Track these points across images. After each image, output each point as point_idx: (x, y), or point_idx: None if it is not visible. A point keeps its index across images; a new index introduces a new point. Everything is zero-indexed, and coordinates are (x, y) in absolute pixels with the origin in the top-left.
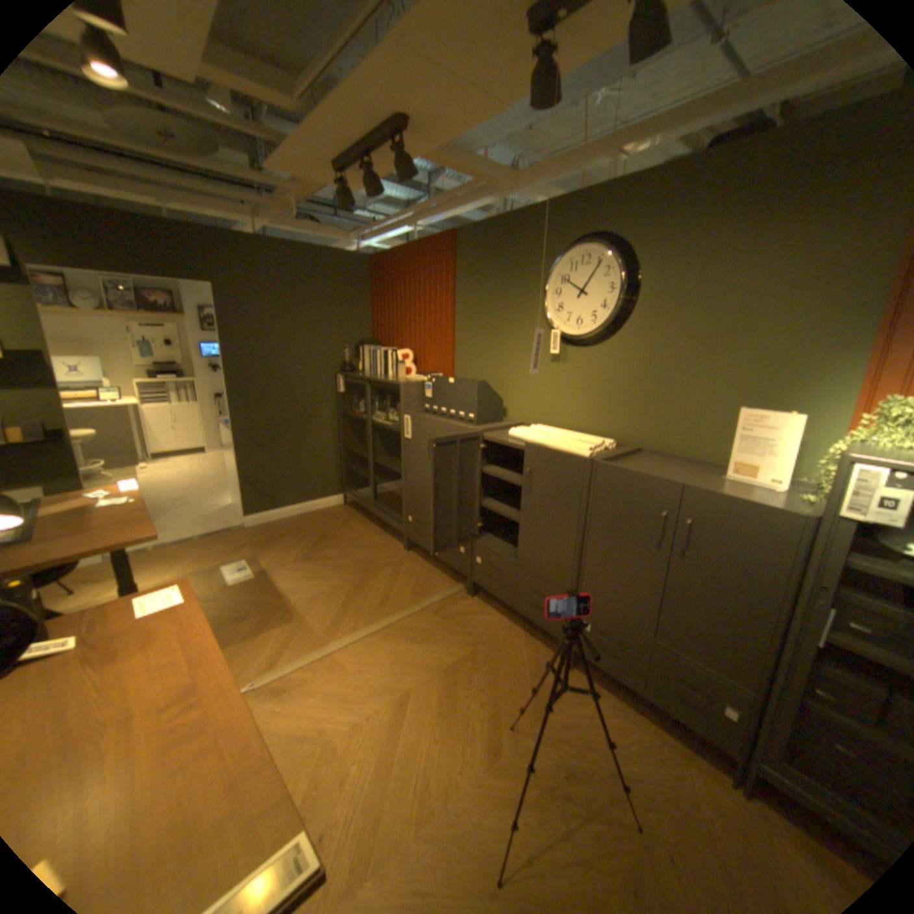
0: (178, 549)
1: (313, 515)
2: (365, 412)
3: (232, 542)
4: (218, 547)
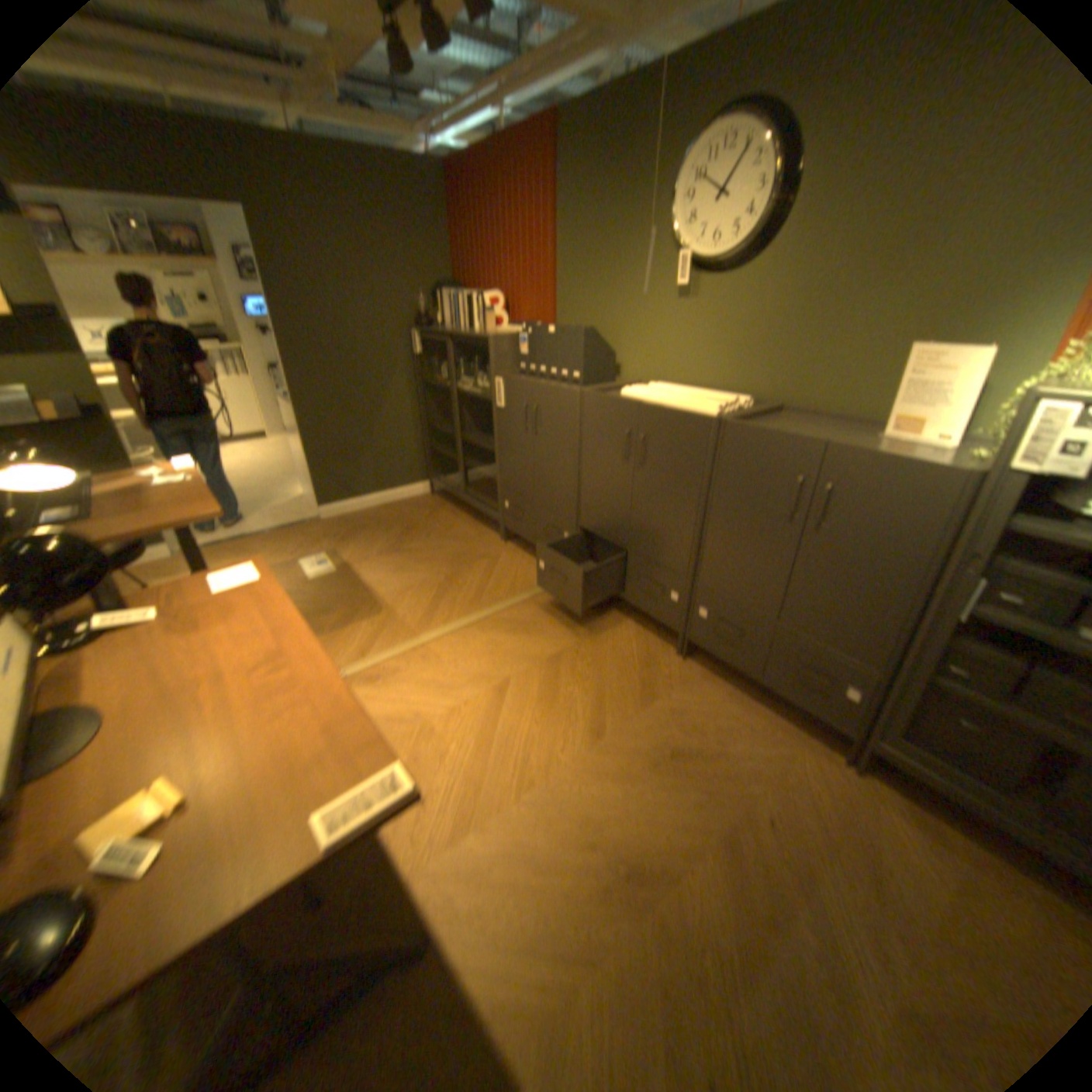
0: (248, 540)
1: (395, 504)
2: (448, 376)
3: (307, 532)
4: (292, 538)
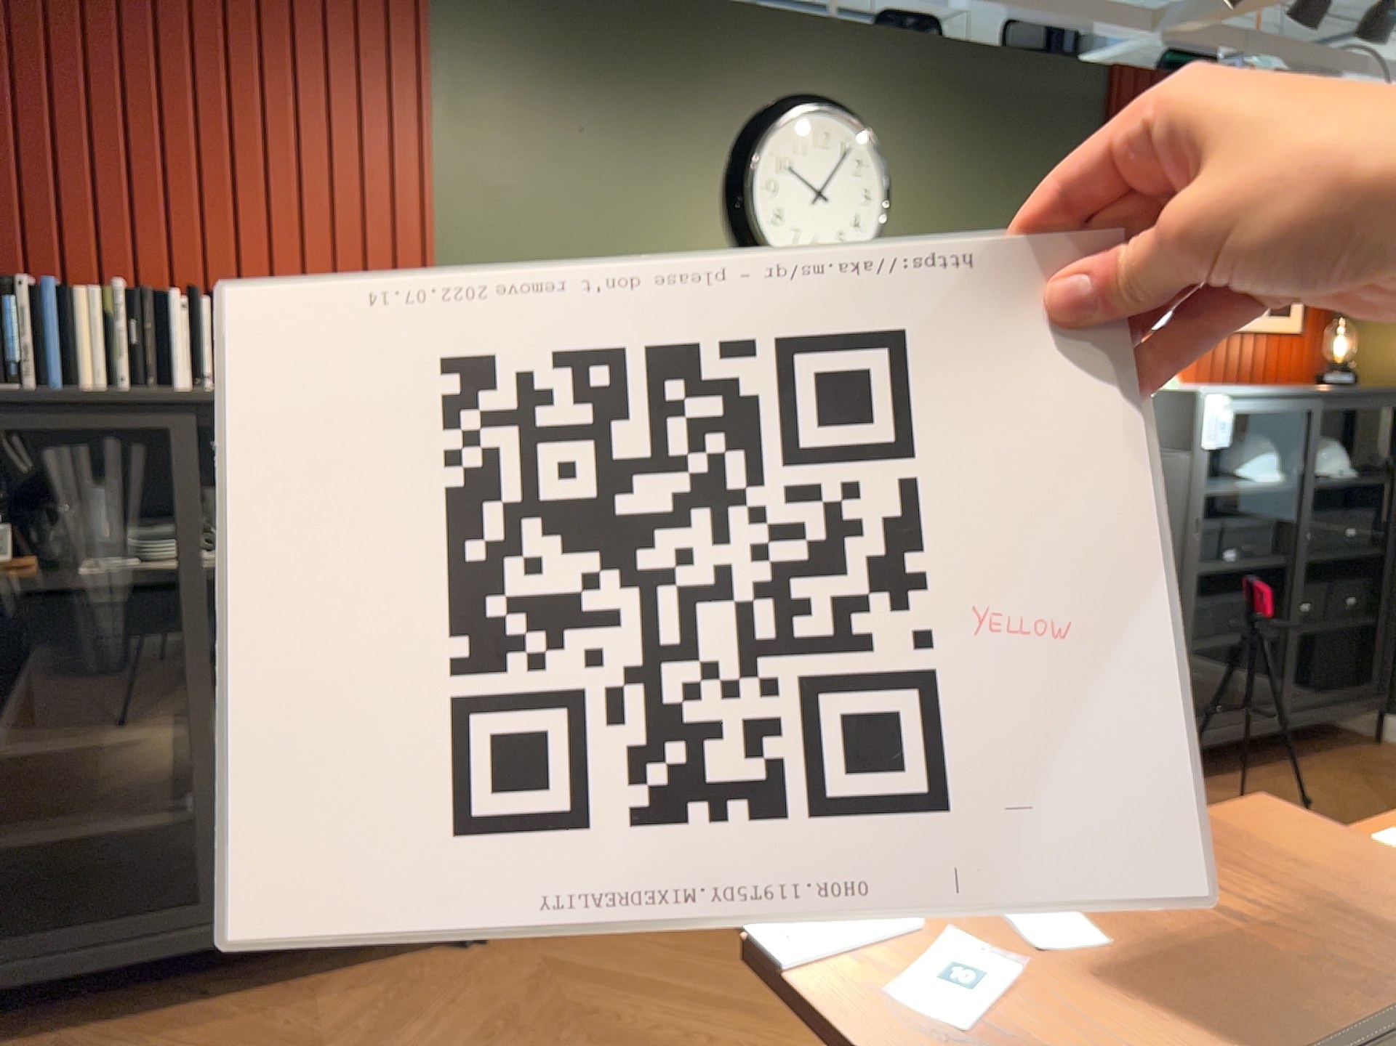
0: None
1: None
2: (6, 560)
3: None
4: None
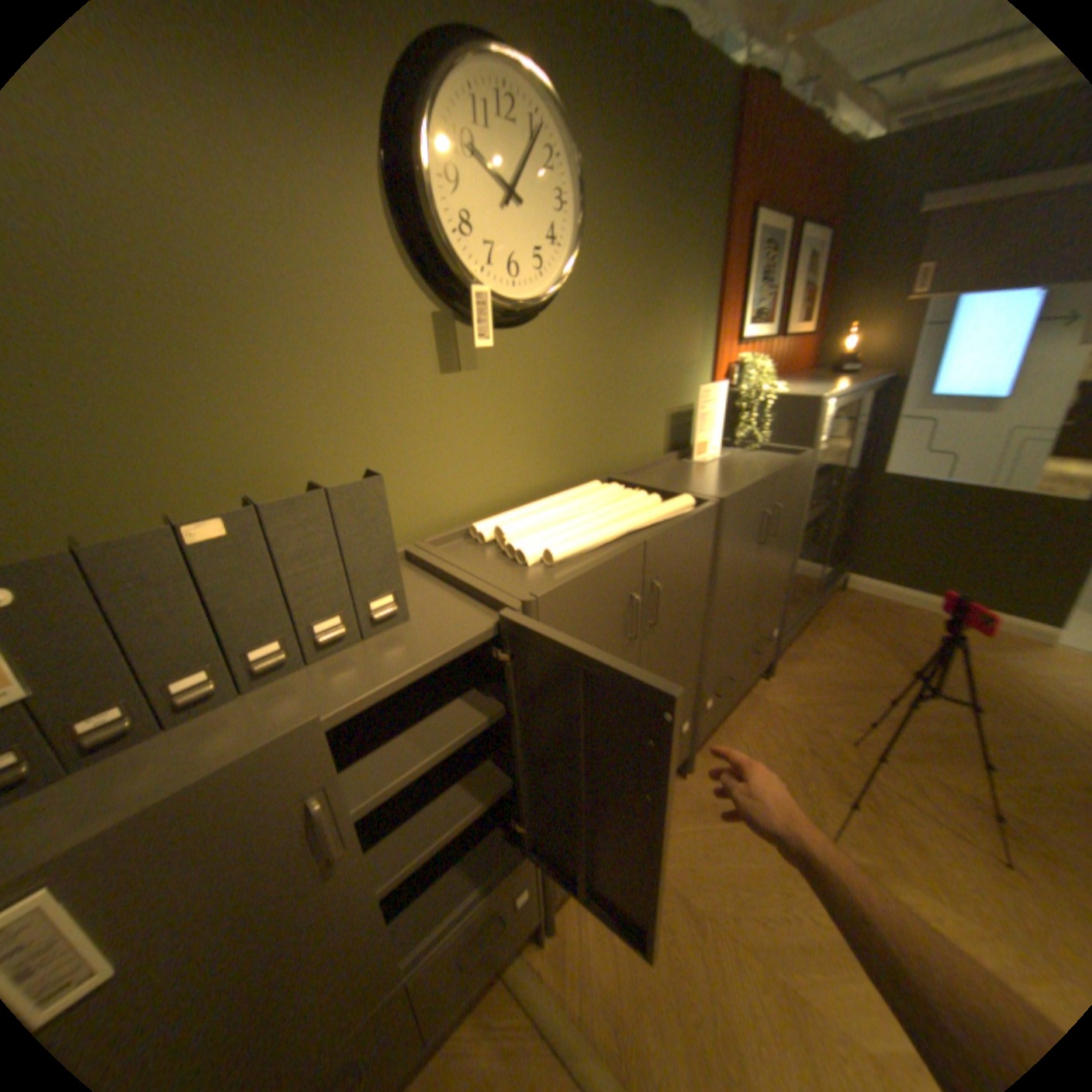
0: None
1: None
2: None
3: None
4: None
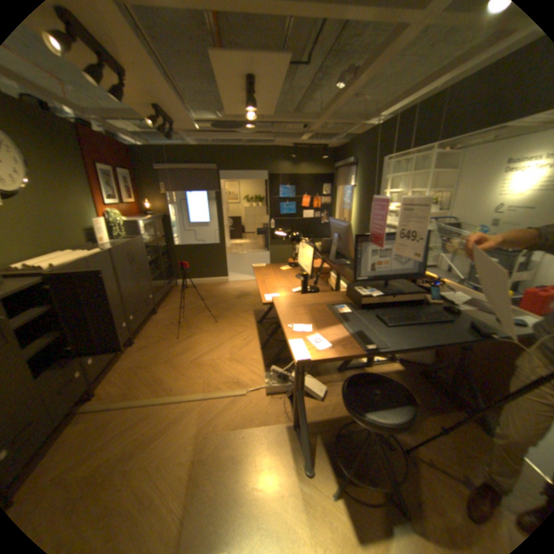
0: None
1: None
2: None
3: None
4: None
